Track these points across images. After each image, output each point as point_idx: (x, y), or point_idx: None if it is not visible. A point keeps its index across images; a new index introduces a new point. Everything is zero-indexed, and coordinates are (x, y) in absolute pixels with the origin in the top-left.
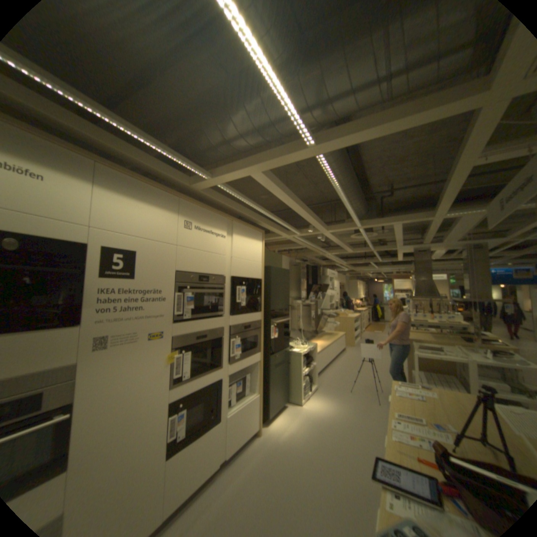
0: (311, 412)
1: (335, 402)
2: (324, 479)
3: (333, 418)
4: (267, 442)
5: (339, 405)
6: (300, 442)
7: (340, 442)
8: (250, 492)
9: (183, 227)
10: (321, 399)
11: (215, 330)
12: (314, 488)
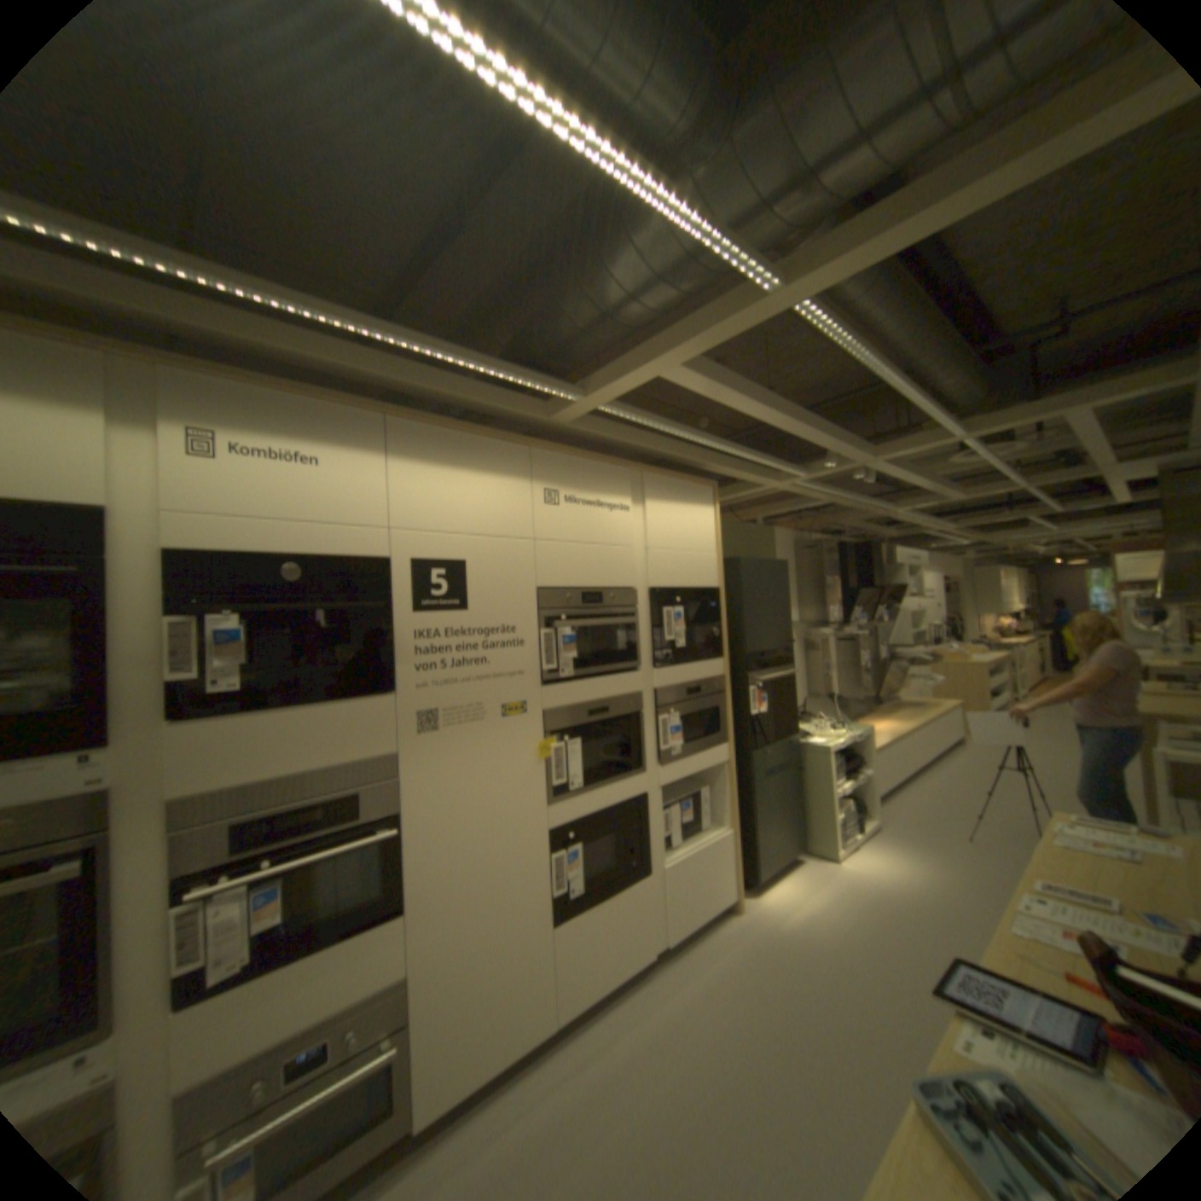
0: (861, 876)
1: (925, 859)
2: (884, 1014)
3: (916, 893)
4: (755, 926)
5: (935, 867)
6: (832, 935)
7: (930, 945)
8: (718, 1011)
9: (541, 501)
10: (888, 851)
11: (623, 697)
12: (859, 1027)
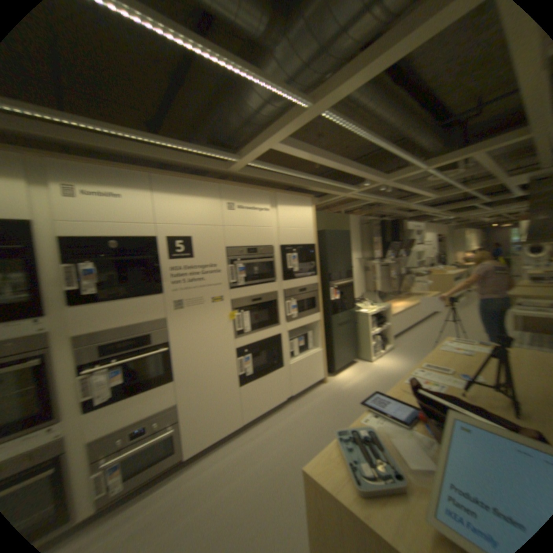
0: (380, 367)
1: (409, 360)
2: None
3: (402, 373)
4: (330, 387)
5: (413, 363)
6: (362, 390)
7: None
8: (309, 419)
9: (224, 209)
10: (394, 357)
11: (267, 293)
12: None
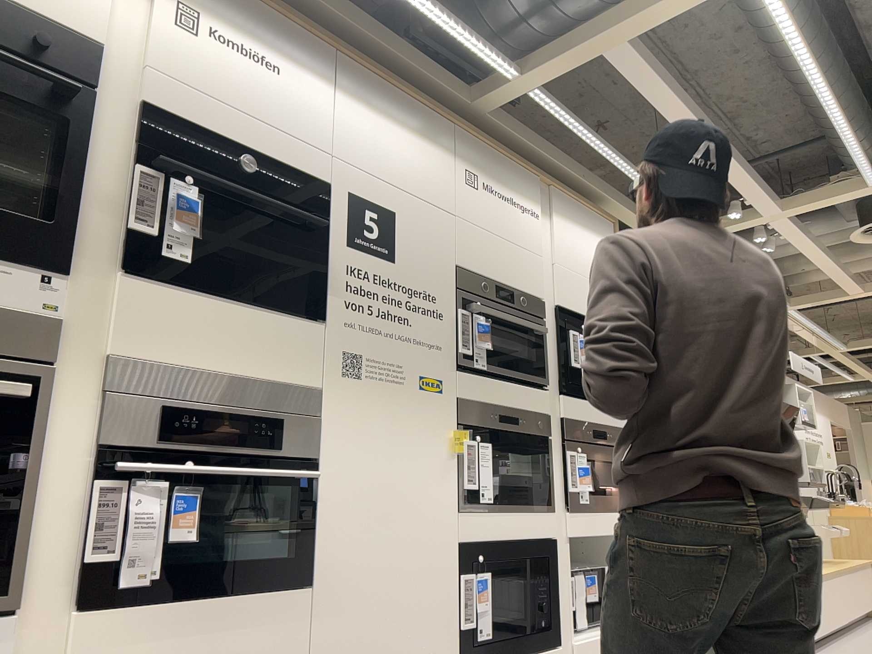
0: None
1: None
2: None
3: None
4: None
5: None
6: None
7: None
8: None
9: (463, 180)
10: None
11: (533, 415)
12: None
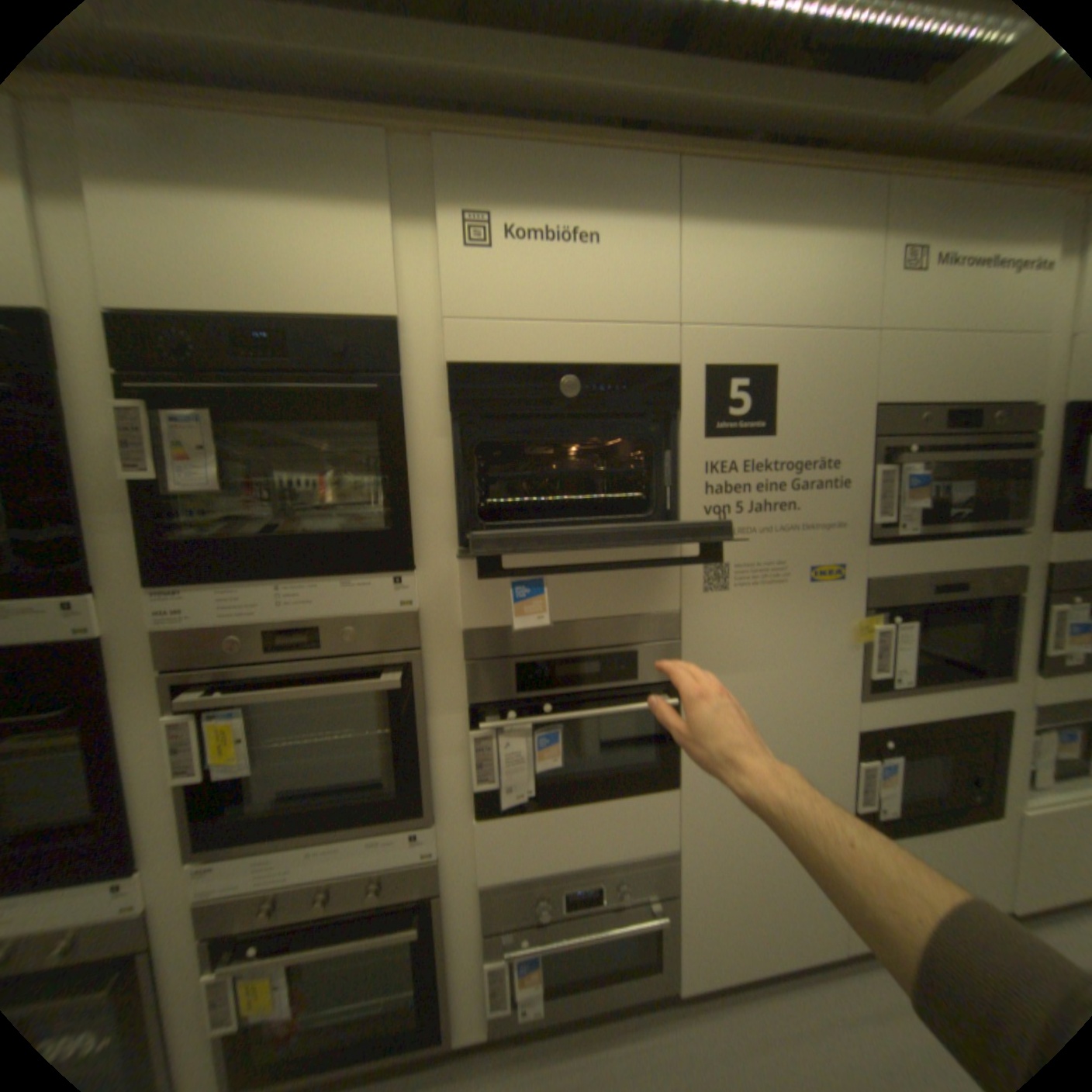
0: None
1: None
2: None
3: None
4: None
5: None
6: None
7: None
8: None
9: (900, 265)
10: None
11: (997, 571)
12: None
